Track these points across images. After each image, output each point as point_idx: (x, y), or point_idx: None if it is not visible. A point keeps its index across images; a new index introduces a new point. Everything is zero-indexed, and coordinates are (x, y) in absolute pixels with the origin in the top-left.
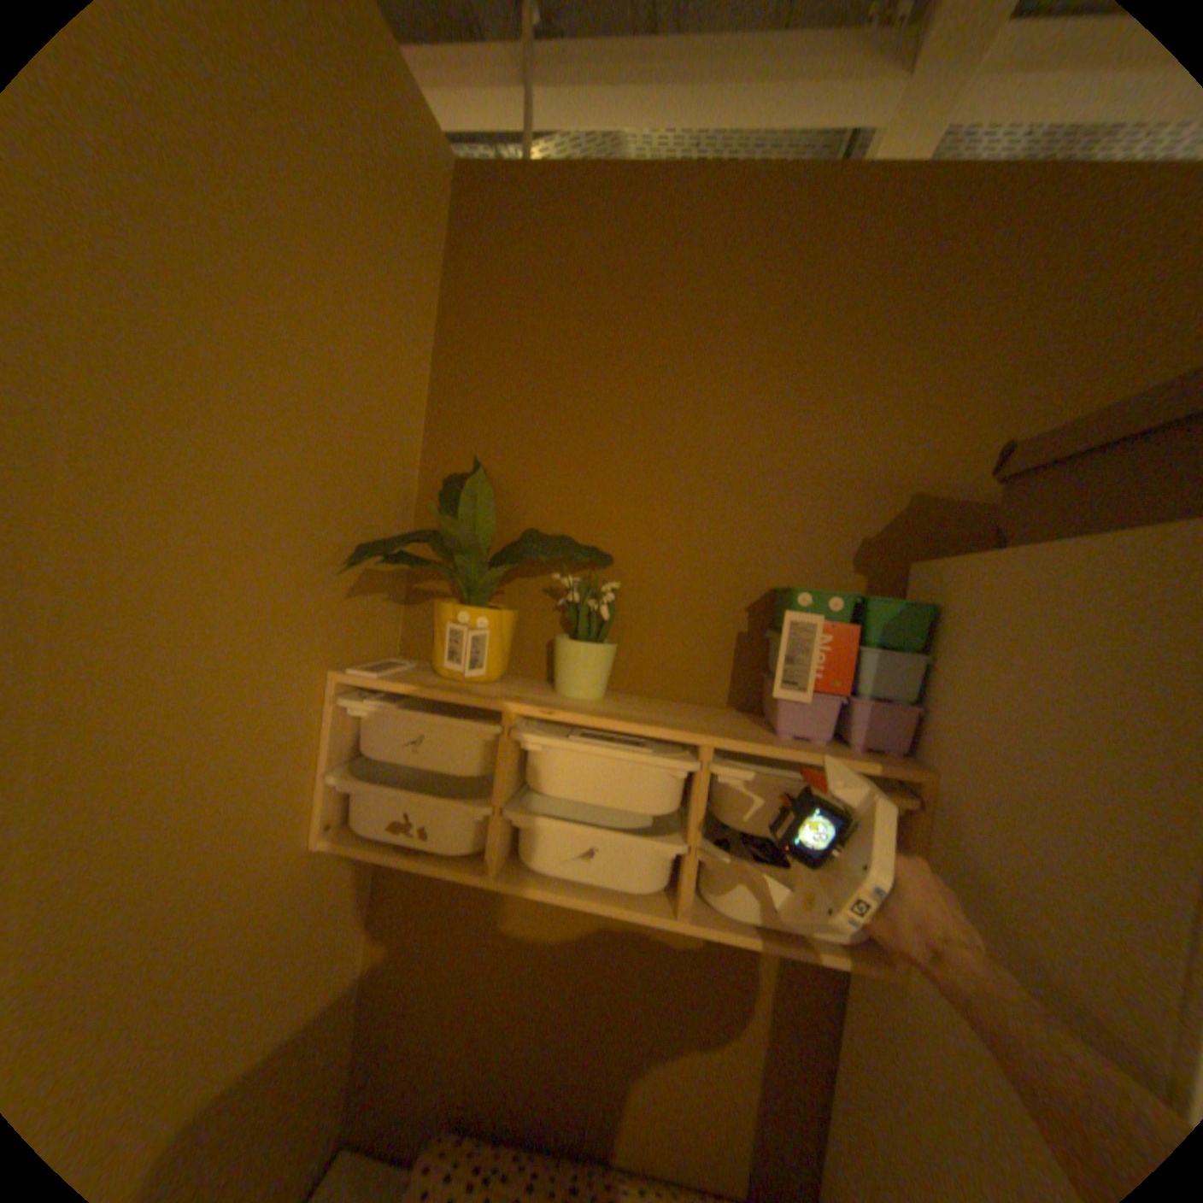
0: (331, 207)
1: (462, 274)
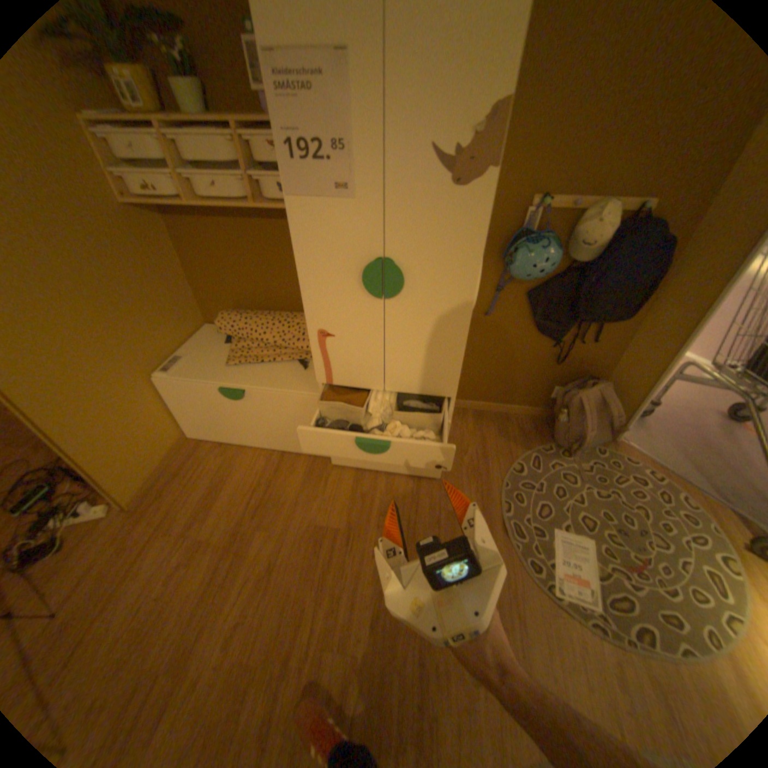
0: None
1: None
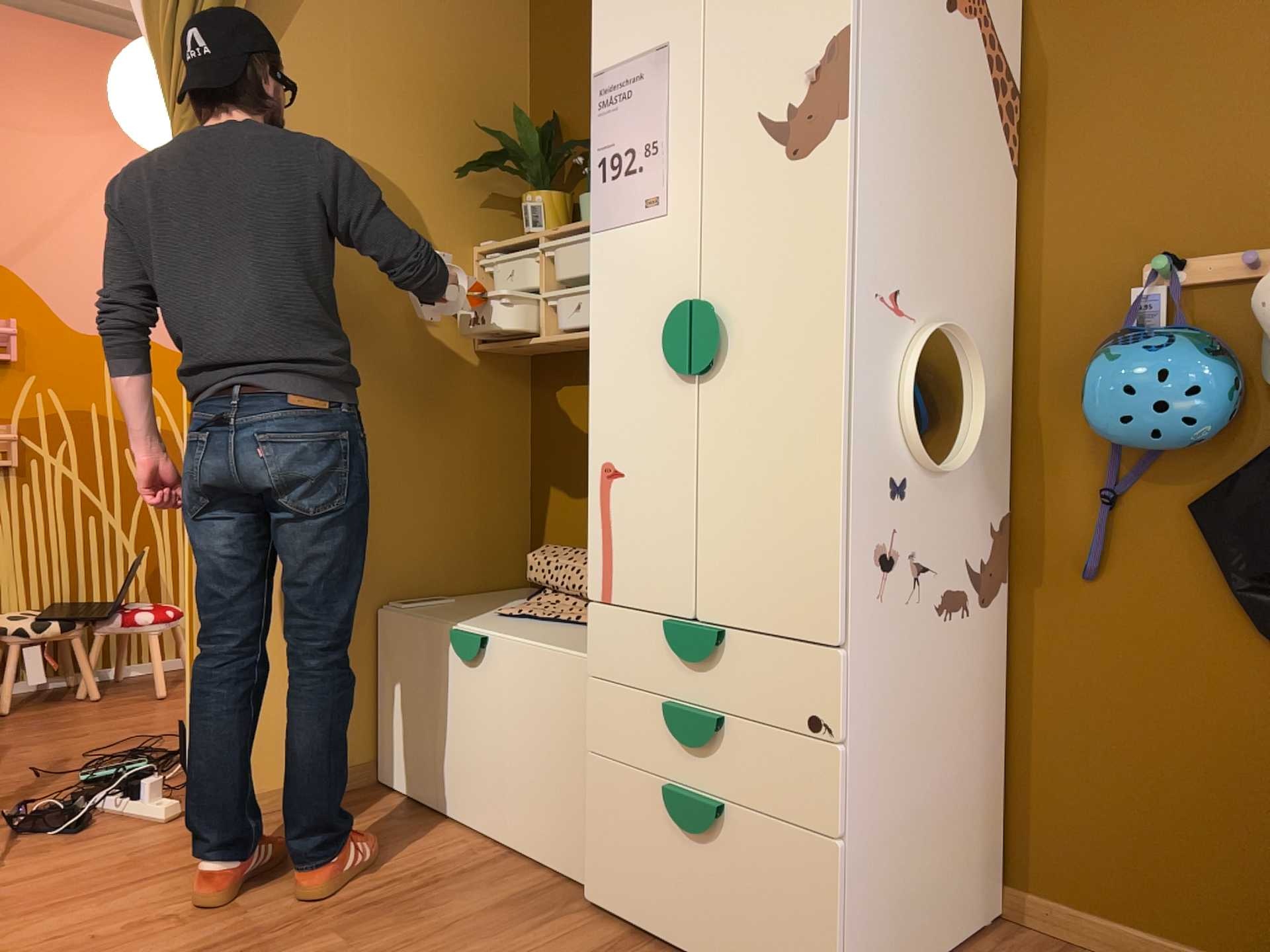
0: (442, 5)
1: (538, 2)
